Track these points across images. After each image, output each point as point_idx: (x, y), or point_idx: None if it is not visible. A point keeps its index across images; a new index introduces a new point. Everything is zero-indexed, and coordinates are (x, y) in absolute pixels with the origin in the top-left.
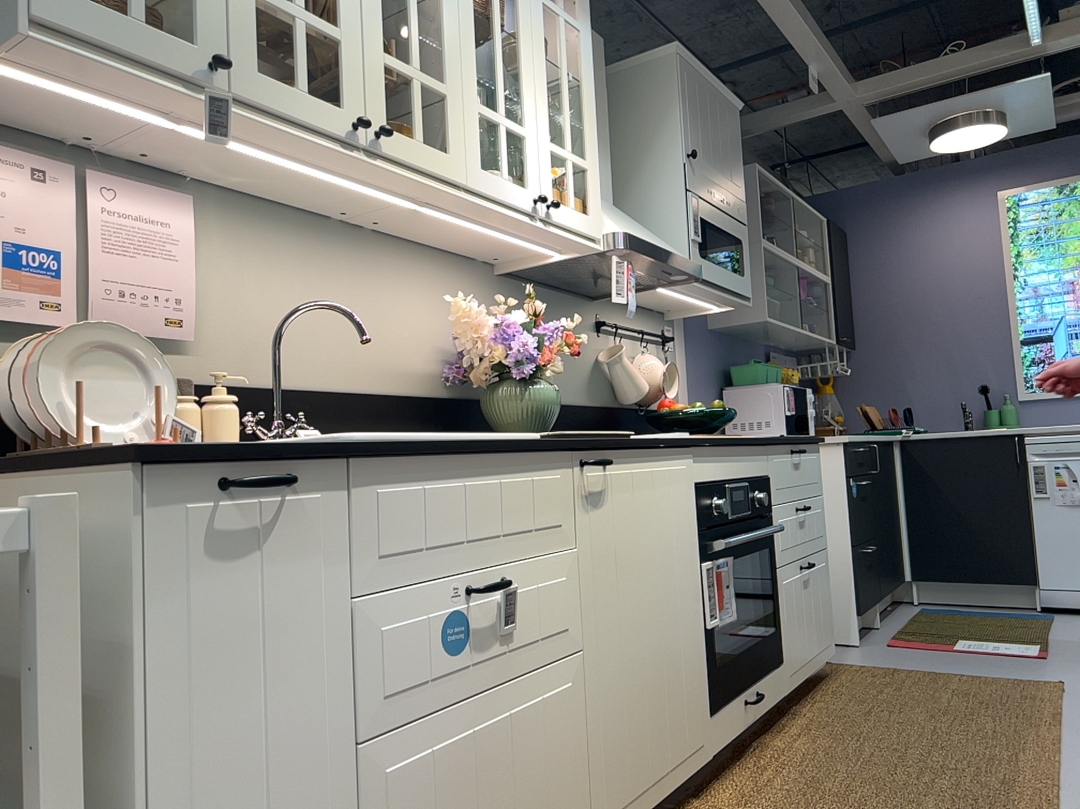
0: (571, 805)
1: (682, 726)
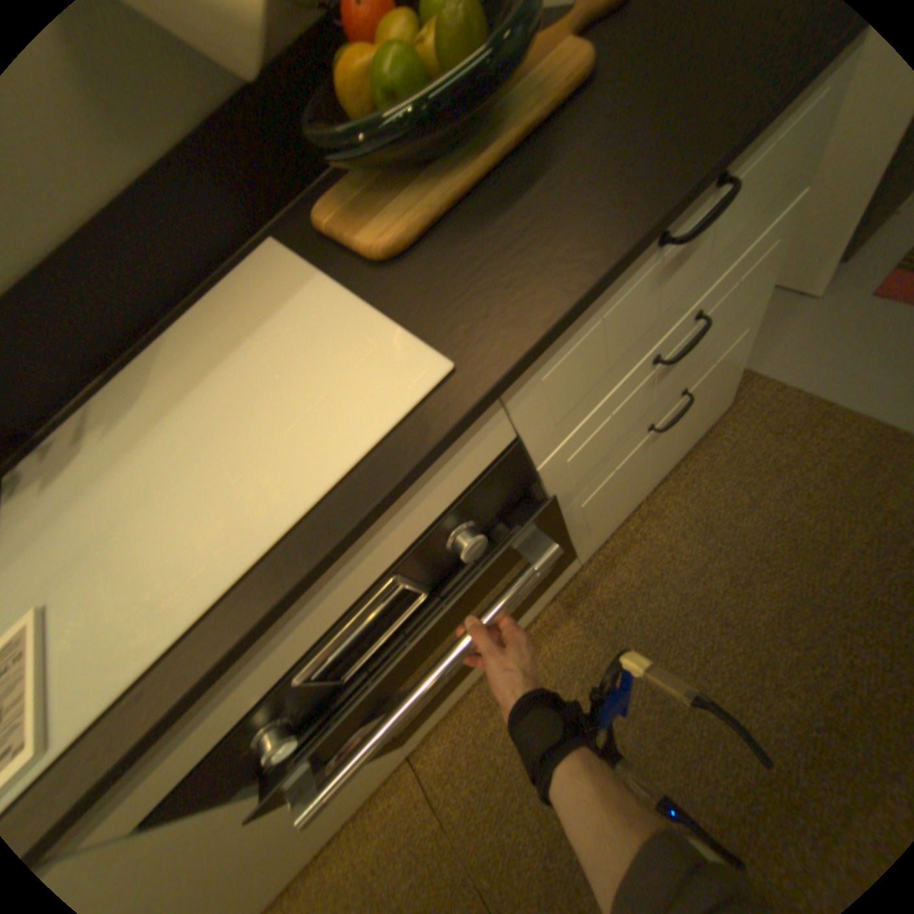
0: None
1: (338, 812)
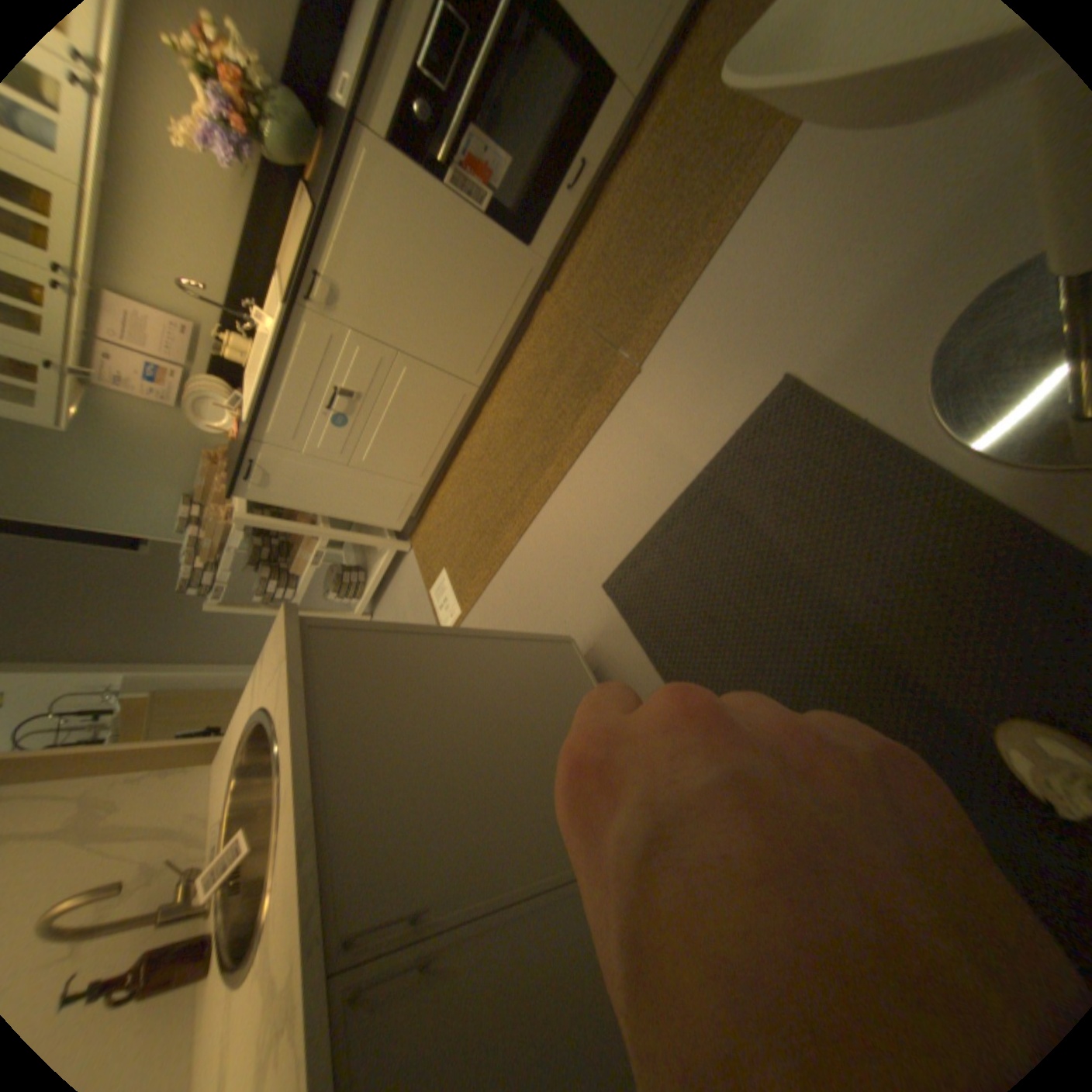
0: (450, 390)
1: (503, 285)
